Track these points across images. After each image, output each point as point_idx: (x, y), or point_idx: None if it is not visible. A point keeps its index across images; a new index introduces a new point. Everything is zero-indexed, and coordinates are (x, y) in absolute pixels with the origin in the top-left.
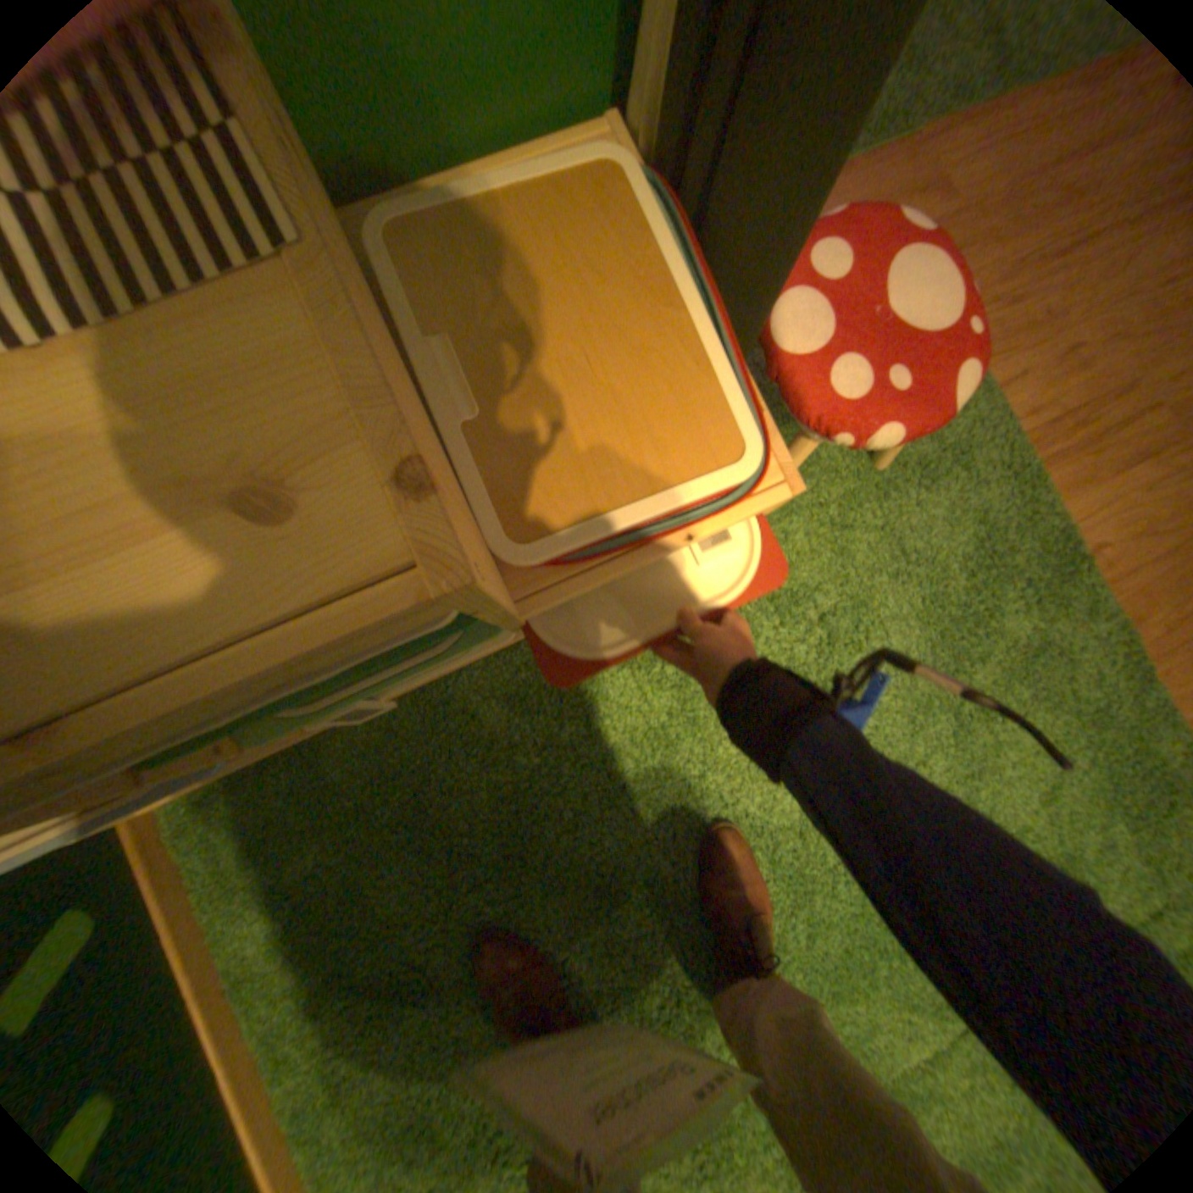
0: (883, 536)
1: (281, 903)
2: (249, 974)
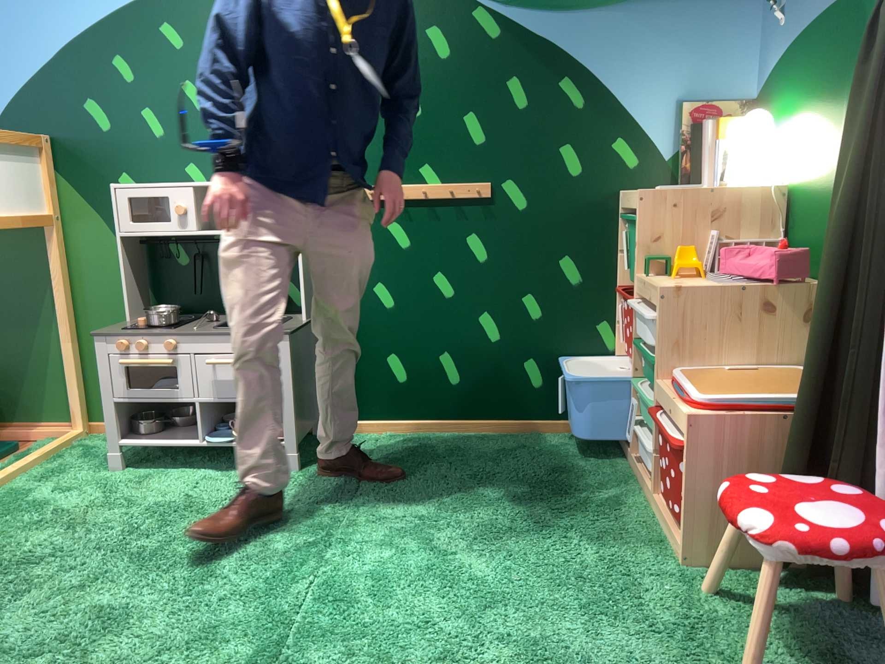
0: (675, 661)
1: (559, 445)
2: (538, 437)
